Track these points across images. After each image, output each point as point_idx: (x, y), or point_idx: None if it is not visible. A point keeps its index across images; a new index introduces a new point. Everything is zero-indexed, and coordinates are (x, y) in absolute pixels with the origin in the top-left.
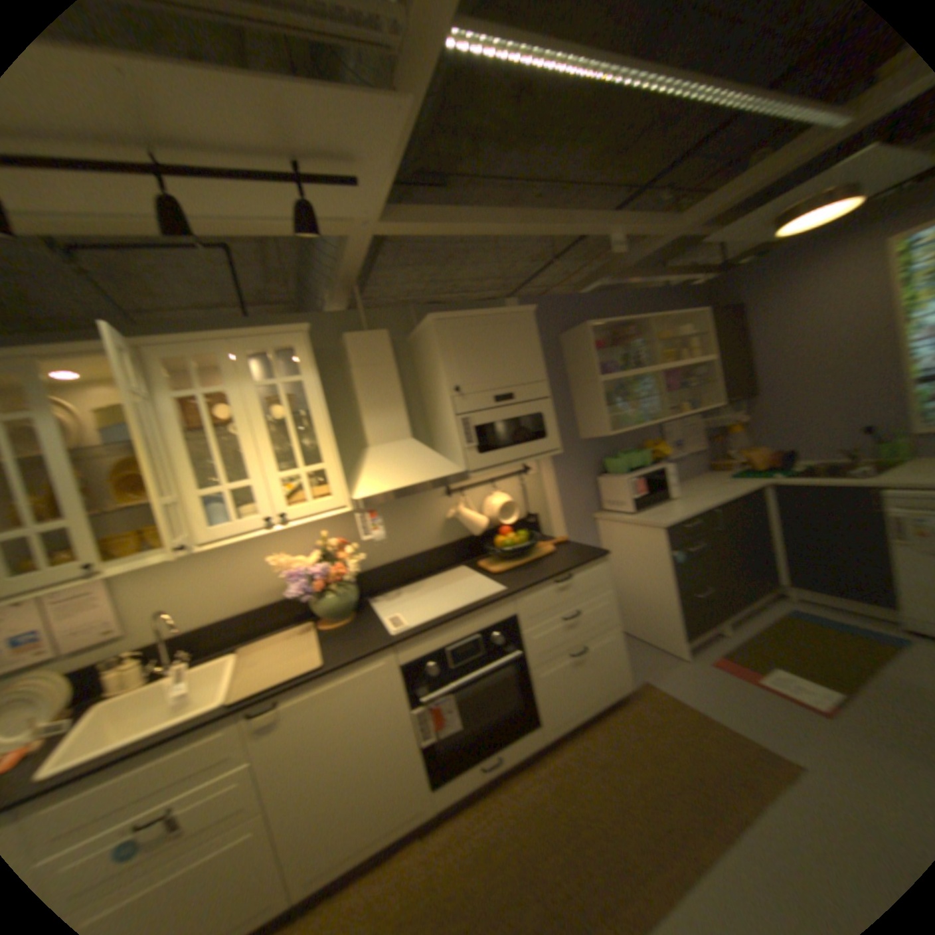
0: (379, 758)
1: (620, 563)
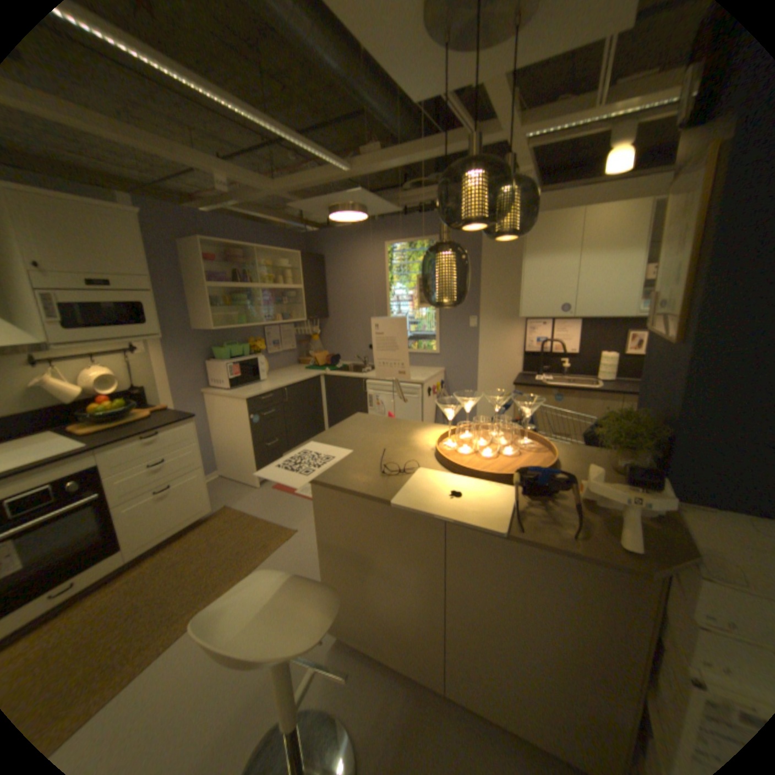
0: None
1: (219, 425)
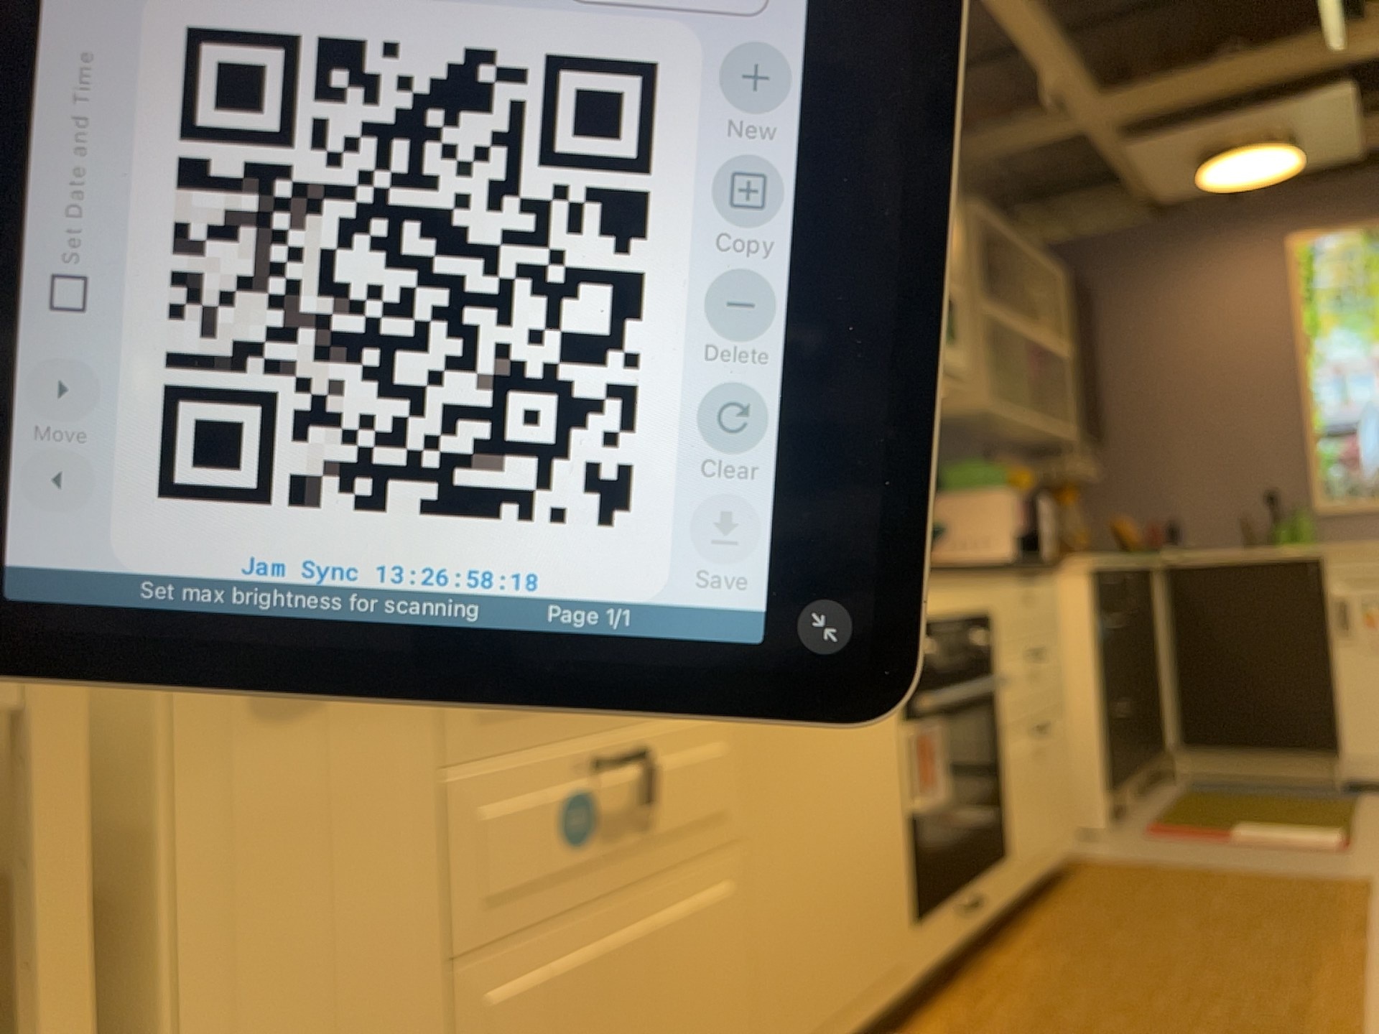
0: (868, 803)
1: None
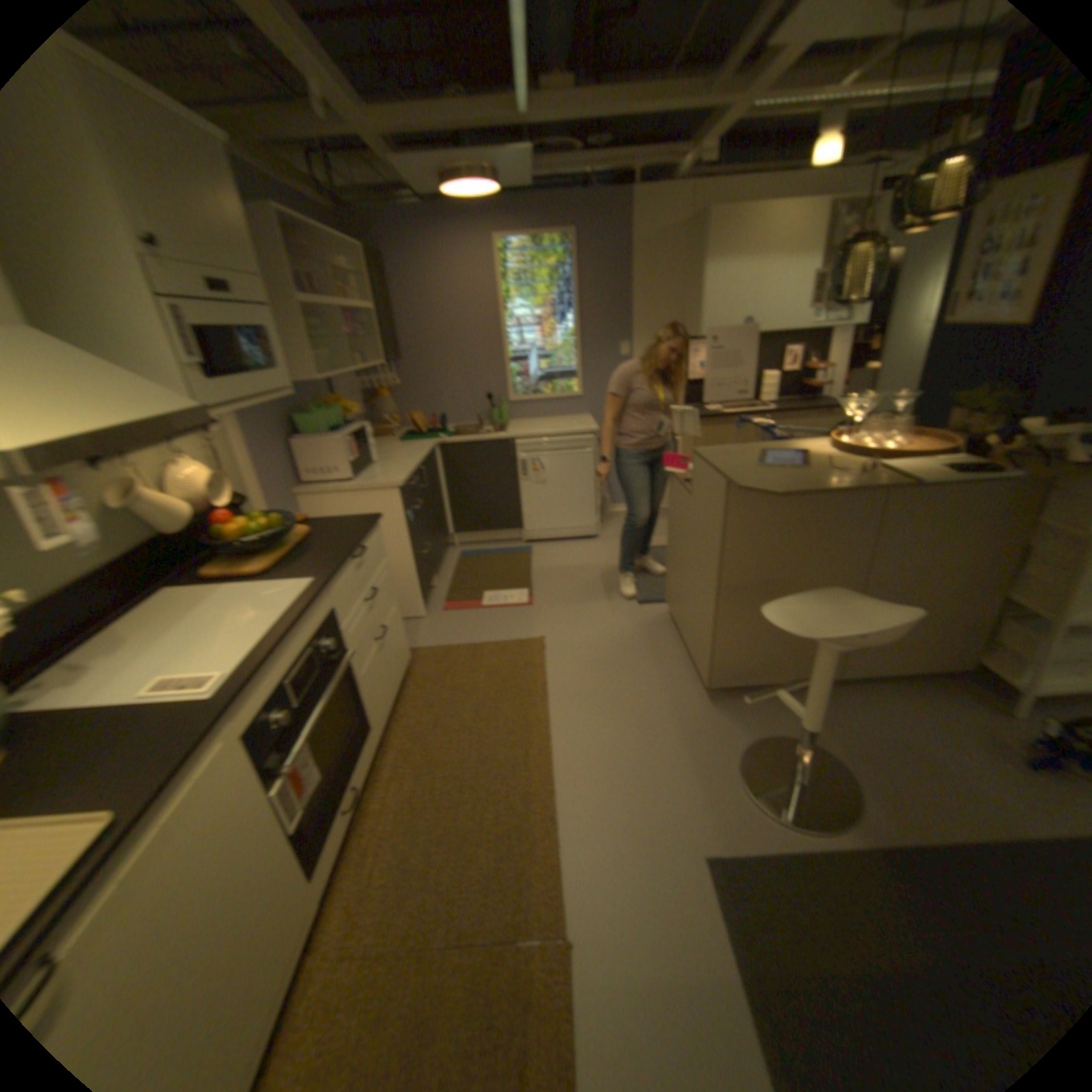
0: (249, 893)
1: None
